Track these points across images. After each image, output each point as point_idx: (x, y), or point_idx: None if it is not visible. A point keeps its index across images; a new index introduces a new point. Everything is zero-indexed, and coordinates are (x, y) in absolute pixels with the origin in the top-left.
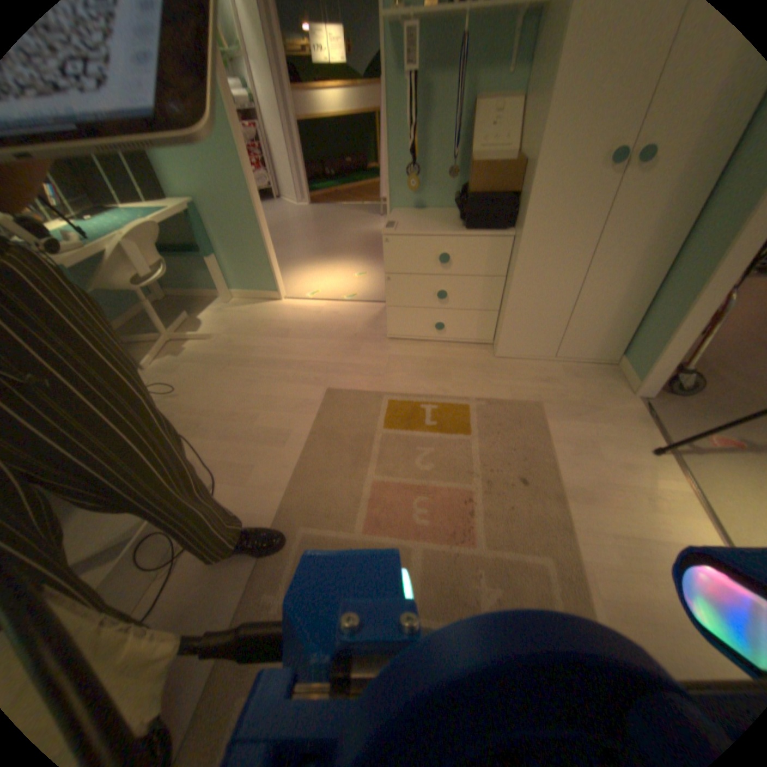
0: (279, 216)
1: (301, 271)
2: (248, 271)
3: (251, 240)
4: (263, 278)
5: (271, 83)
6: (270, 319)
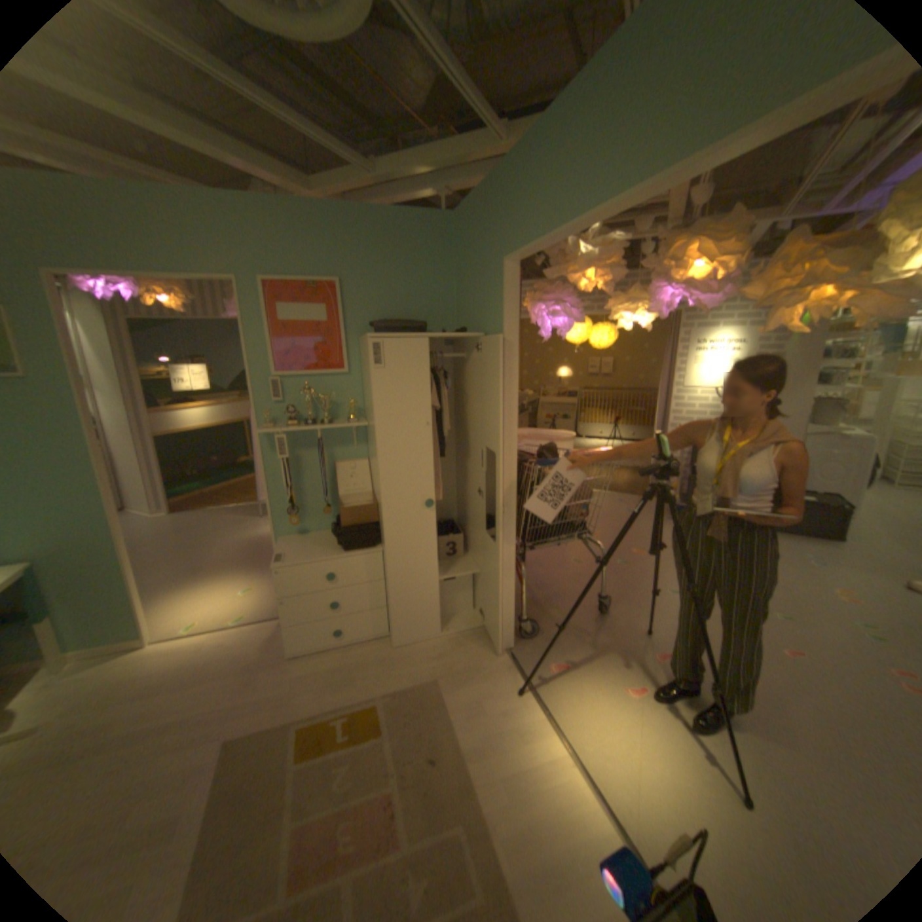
0: (125, 535)
1: (168, 603)
2: (99, 624)
3: (109, 591)
4: (120, 628)
5: (123, 412)
6: (131, 678)
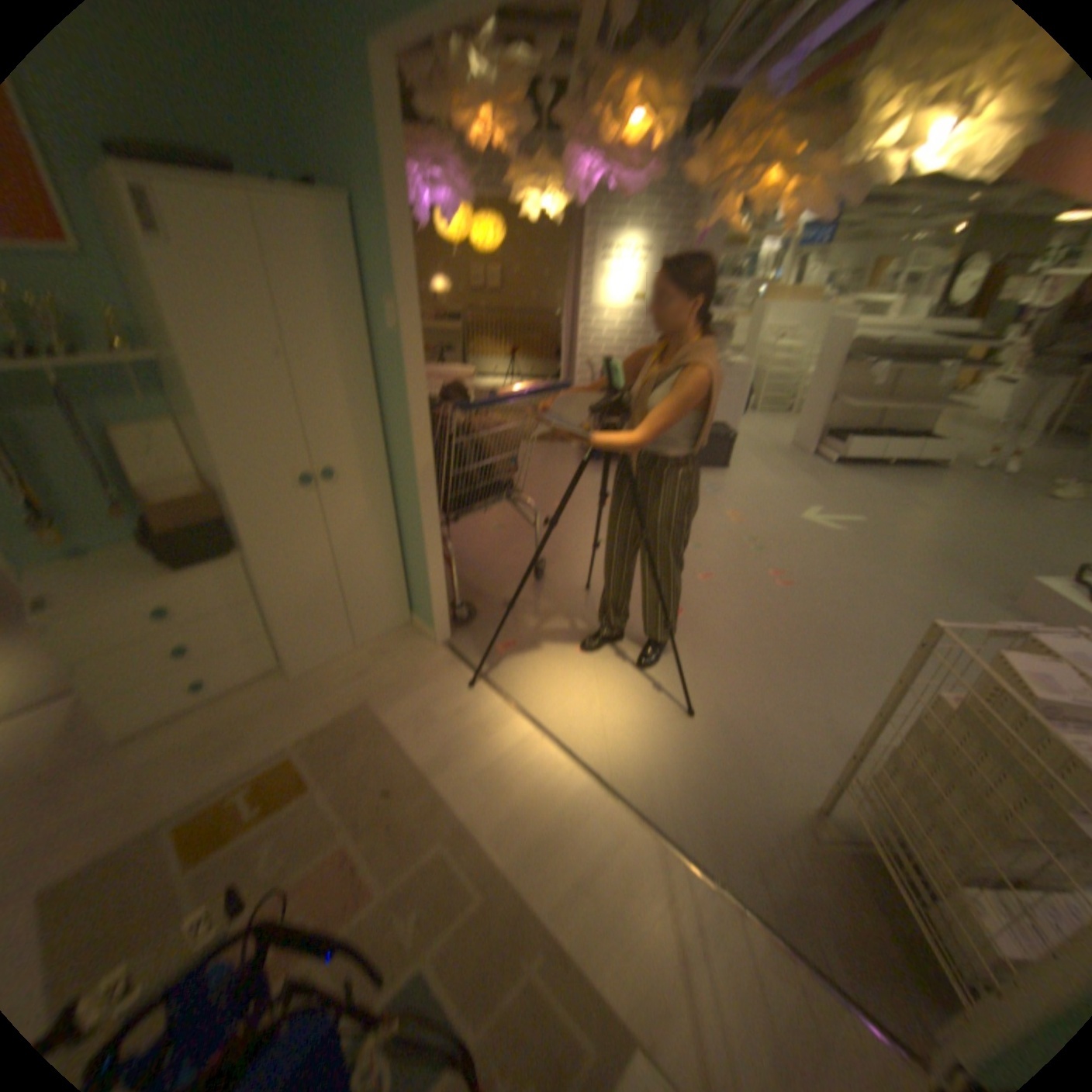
0: None
1: None
2: None
3: None
4: None
5: None
6: None
